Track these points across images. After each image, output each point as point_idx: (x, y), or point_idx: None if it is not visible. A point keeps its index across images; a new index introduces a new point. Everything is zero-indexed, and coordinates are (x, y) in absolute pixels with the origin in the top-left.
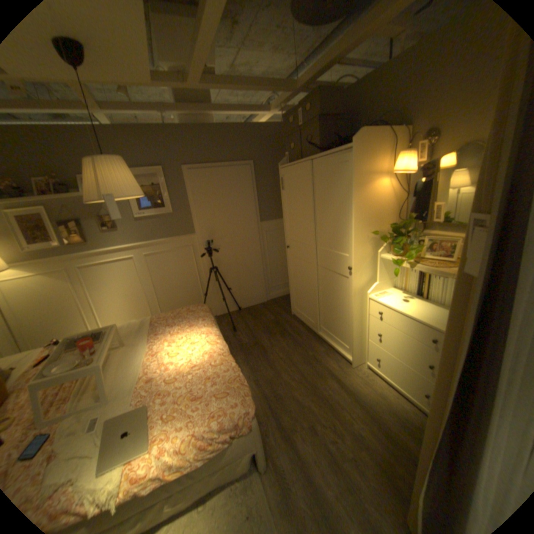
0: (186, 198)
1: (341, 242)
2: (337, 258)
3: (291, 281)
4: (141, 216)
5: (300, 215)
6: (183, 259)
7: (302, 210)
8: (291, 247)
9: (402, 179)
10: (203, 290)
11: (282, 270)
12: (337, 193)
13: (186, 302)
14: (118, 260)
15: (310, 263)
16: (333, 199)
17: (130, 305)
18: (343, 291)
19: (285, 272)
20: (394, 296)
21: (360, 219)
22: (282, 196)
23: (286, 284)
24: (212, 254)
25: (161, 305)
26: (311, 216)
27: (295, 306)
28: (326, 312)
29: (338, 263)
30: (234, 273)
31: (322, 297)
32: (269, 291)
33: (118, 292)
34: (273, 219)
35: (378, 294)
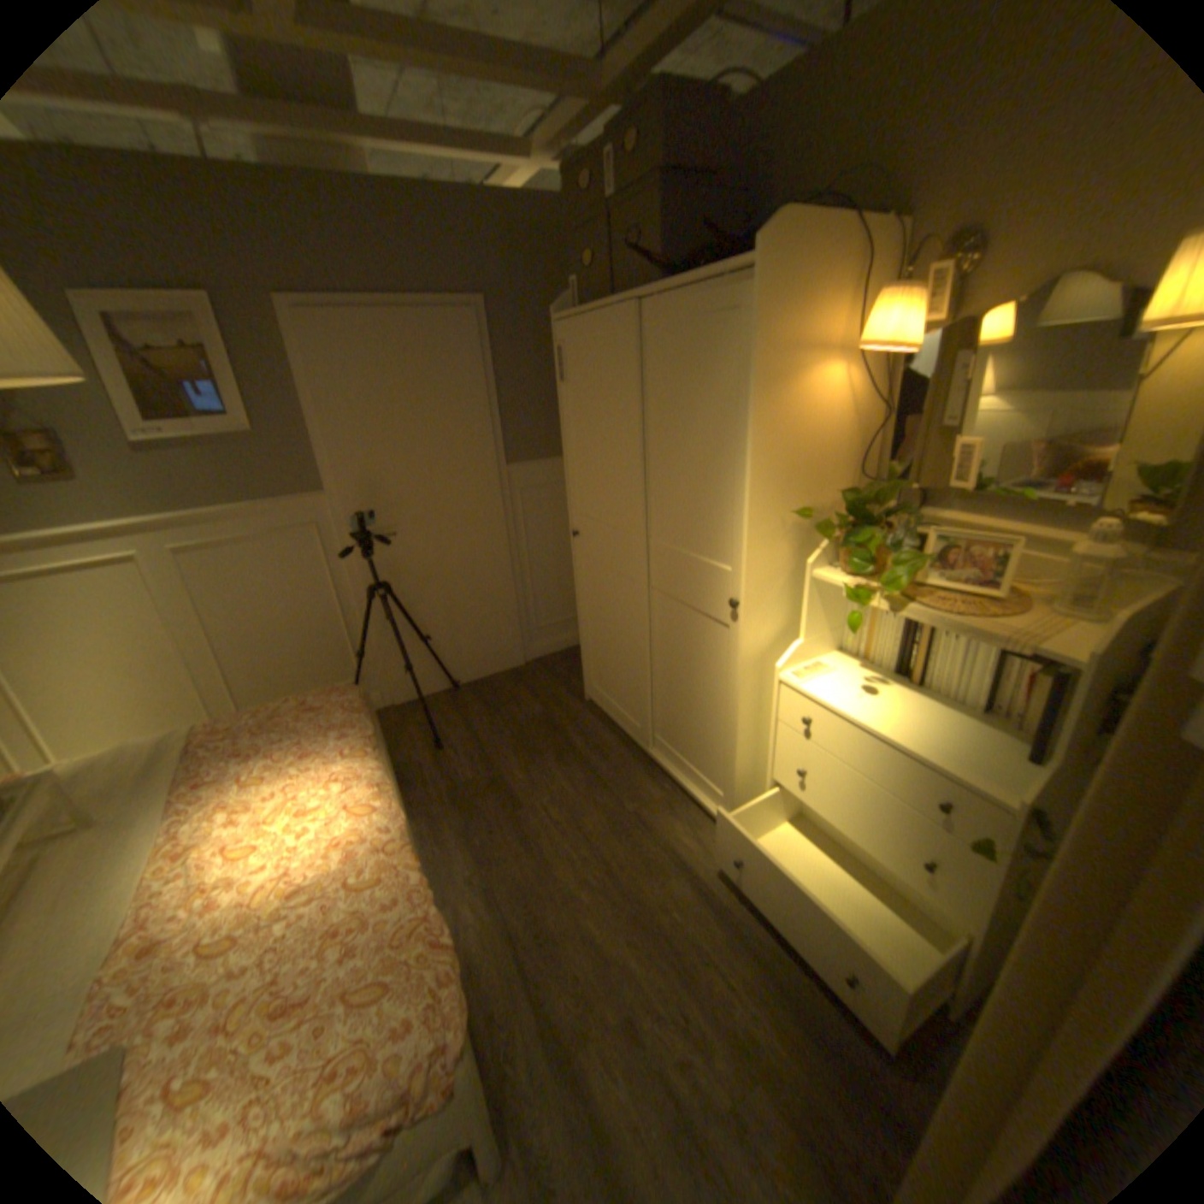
0: (293, 391)
1: (713, 532)
2: (702, 573)
3: (585, 619)
4: (152, 440)
5: (607, 452)
6: (293, 560)
7: (613, 440)
8: (584, 536)
9: (875, 369)
10: (355, 642)
11: (563, 588)
12: (707, 399)
13: (306, 673)
14: (87, 563)
15: (633, 581)
16: (695, 416)
17: (140, 688)
18: (715, 658)
19: (571, 593)
20: (841, 675)
21: (767, 476)
22: (562, 398)
23: (574, 621)
24: (376, 547)
25: (233, 684)
26: (635, 458)
27: (594, 681)
28: (668, 704)
29: (702, 587)
30: (437, 598)
31: (661, 668)
32: (532, 640)
33: (98, 655)
34: (540, 459)
35: (802, 669)
